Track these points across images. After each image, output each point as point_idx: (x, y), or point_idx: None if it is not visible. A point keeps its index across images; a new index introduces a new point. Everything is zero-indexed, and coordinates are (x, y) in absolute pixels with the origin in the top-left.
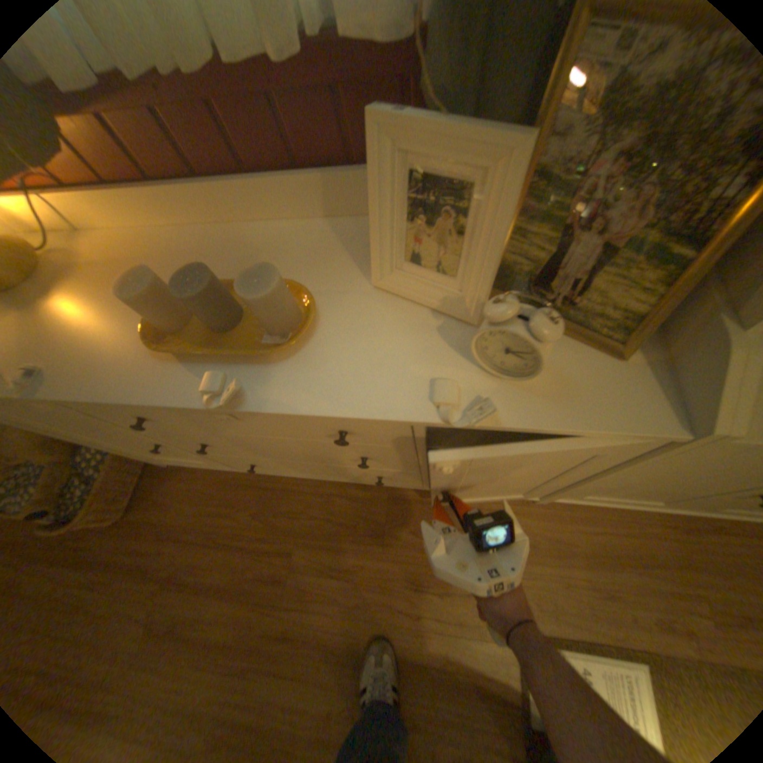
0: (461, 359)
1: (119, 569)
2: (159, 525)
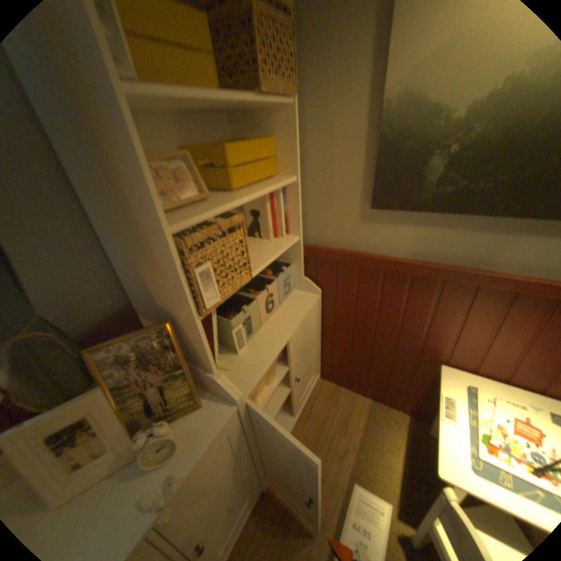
0: (141, 478)
1: None
2: None
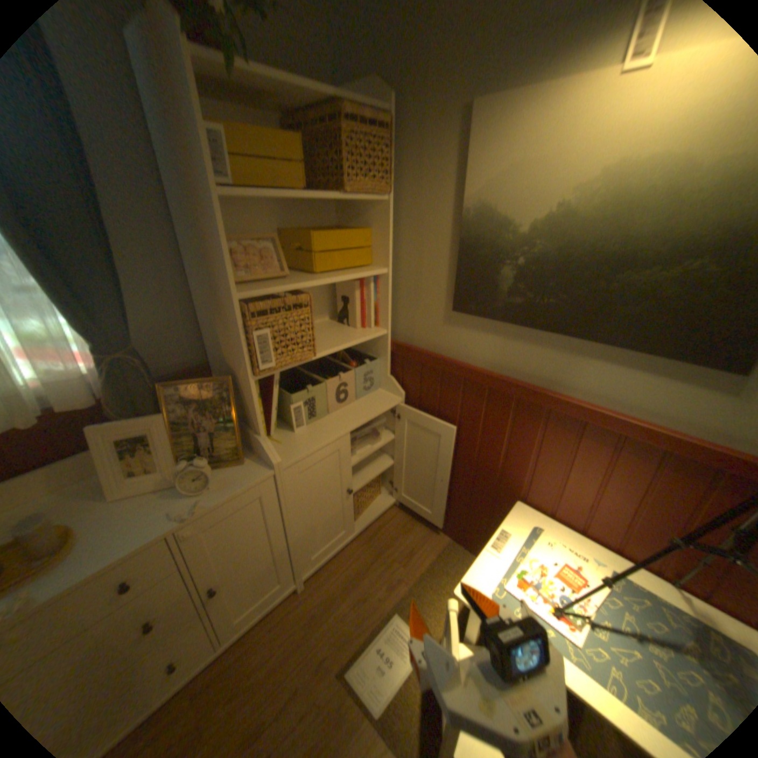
0: (176, 500)
1: None
2: None
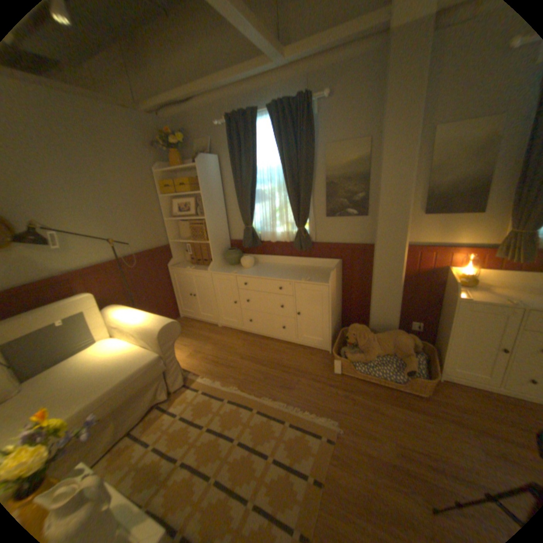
0: None
1: (443, 418)
2: (456, 405)
